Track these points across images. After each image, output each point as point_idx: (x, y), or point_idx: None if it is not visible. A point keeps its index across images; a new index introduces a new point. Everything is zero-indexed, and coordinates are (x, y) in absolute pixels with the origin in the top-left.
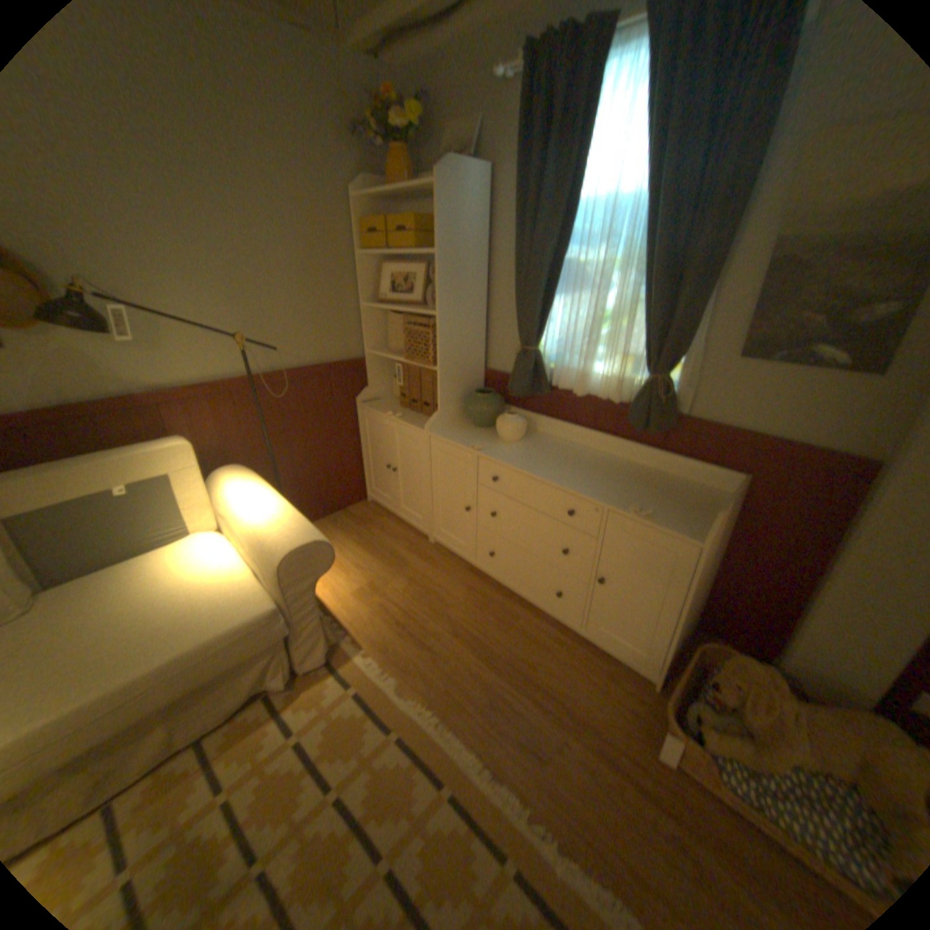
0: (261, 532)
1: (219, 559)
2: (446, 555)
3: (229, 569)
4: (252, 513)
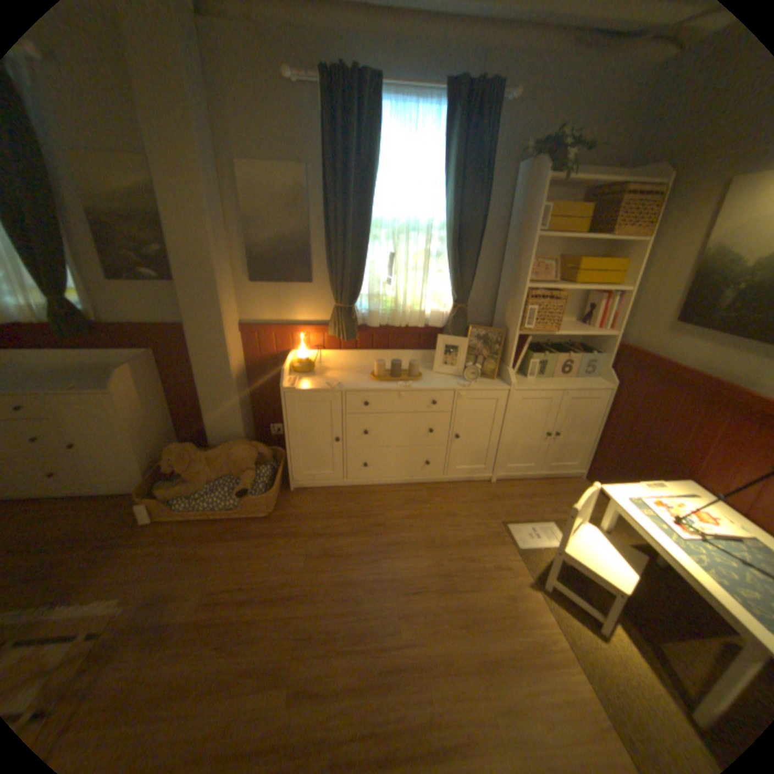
0: None
1: None
2: None
3: None
4: None
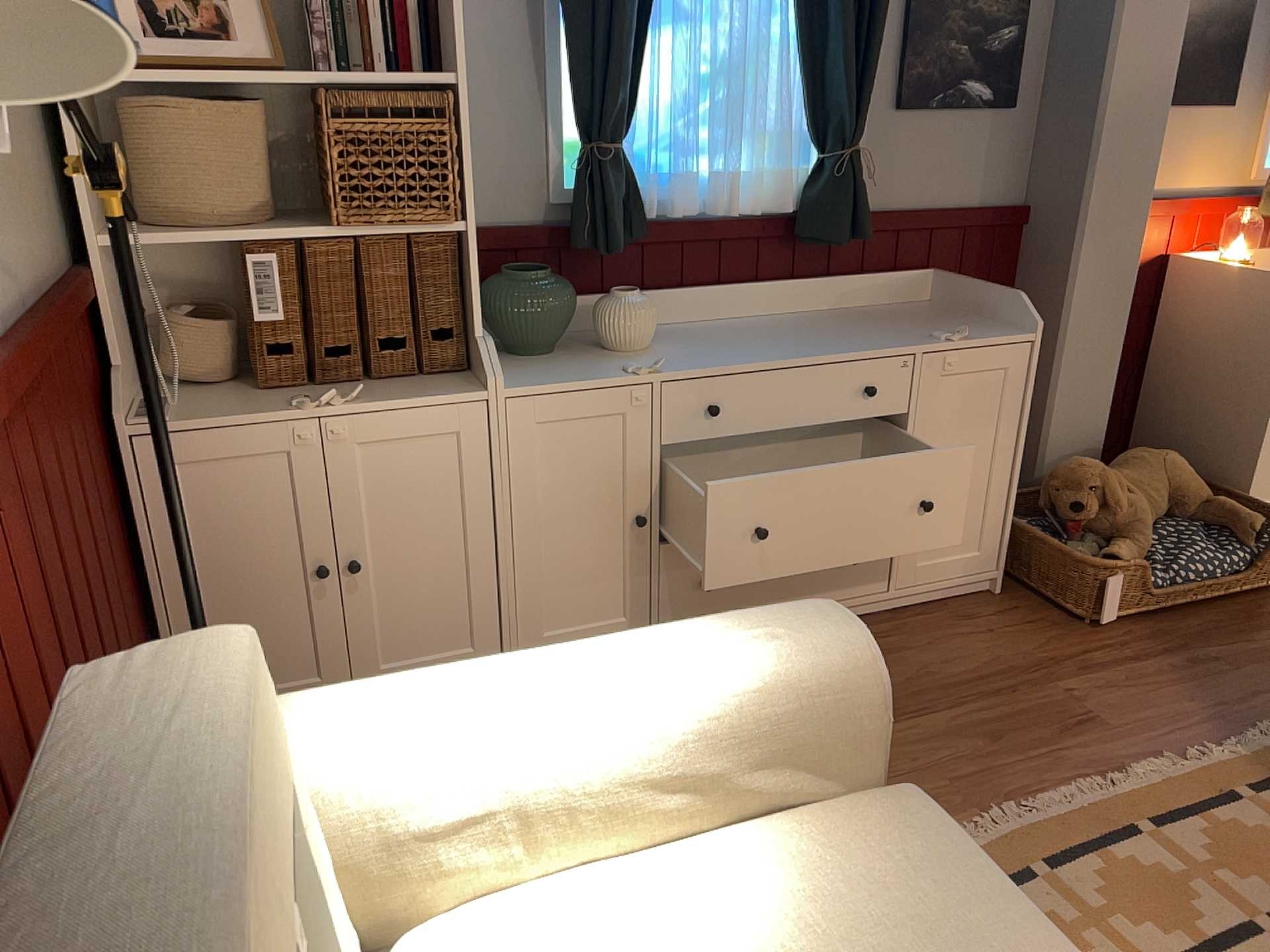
0: (728, 679)
1: (615, 898)
2: None
3: (693, 872)
4: (608, 688)
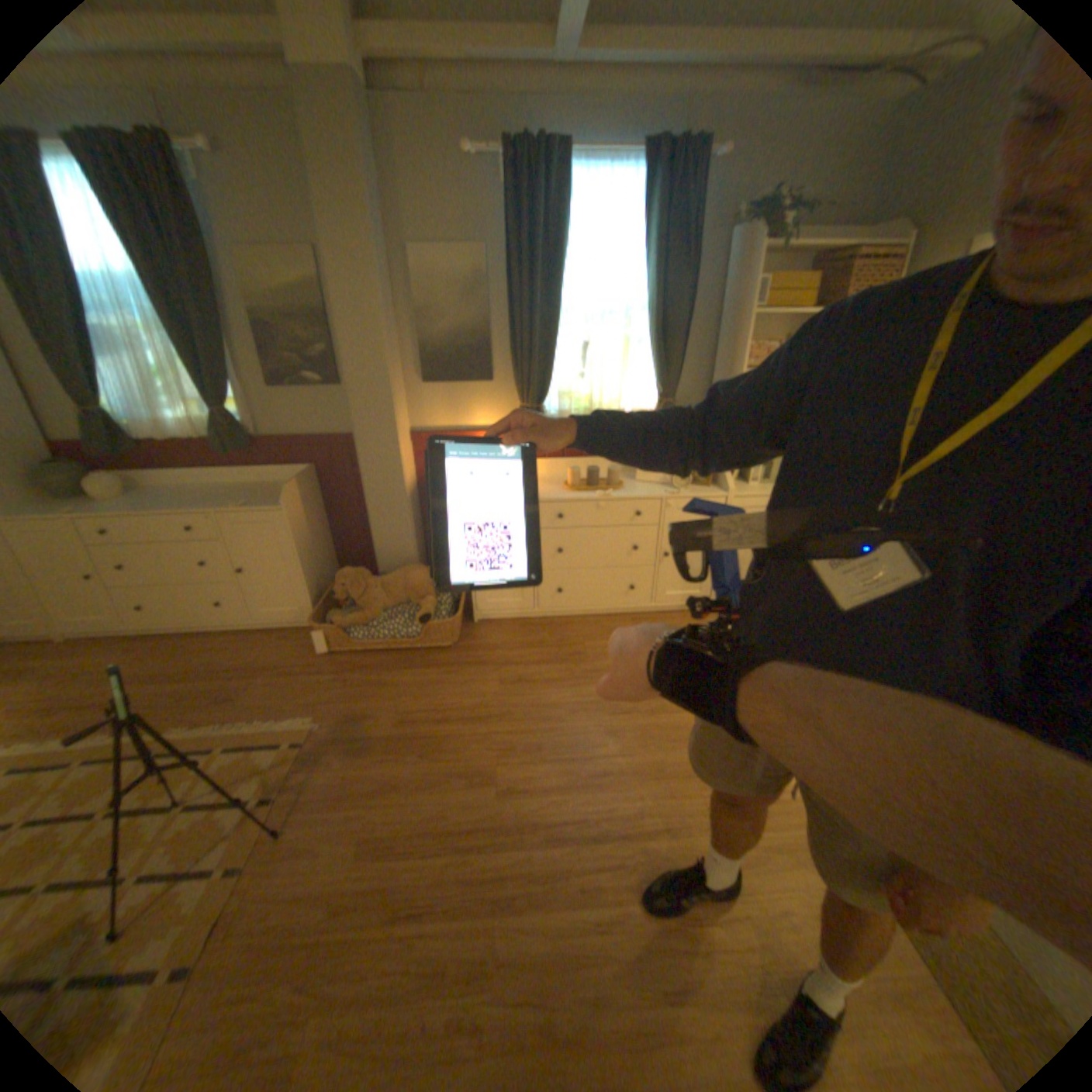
0: None
1: None
2: (86, 643)
3: None
4: None
